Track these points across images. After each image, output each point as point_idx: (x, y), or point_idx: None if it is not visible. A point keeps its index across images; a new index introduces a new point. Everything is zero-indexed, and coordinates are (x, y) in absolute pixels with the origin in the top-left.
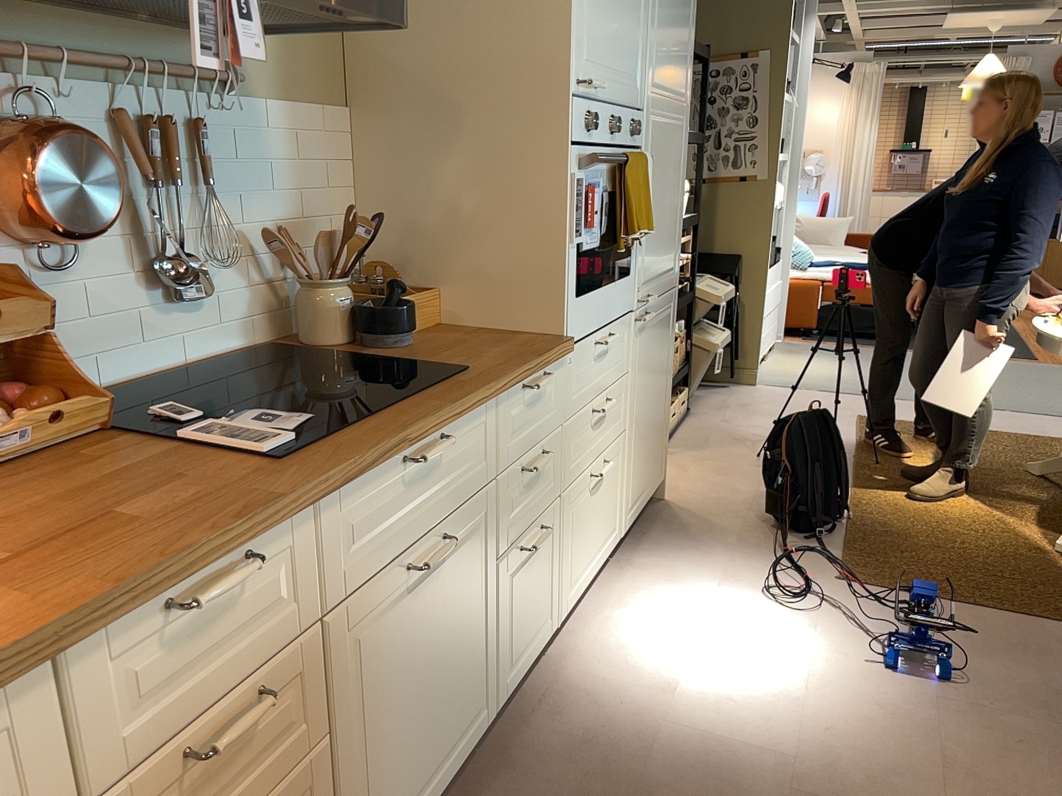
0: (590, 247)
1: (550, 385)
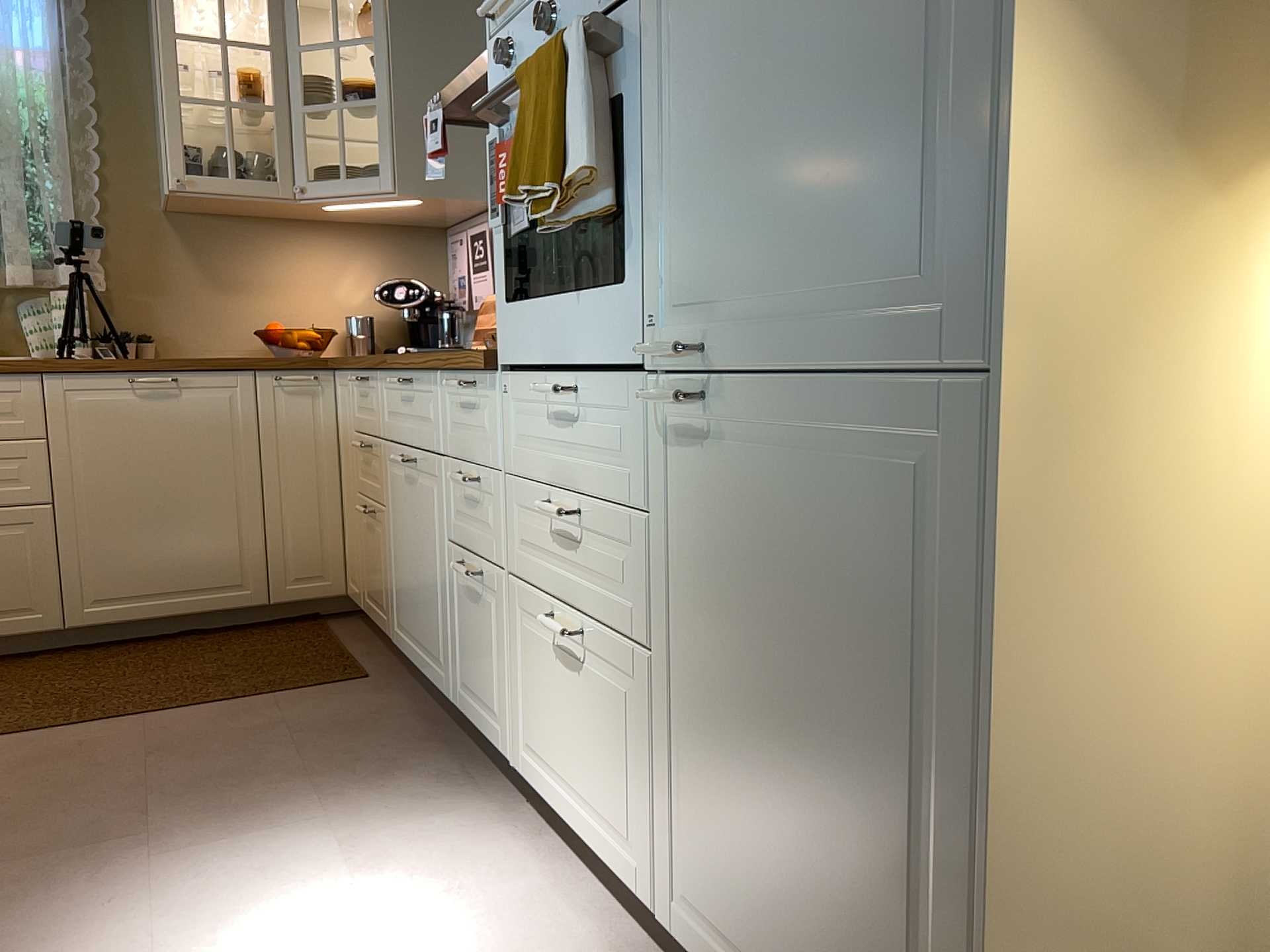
0: (521, 228)
1: (485, 406)
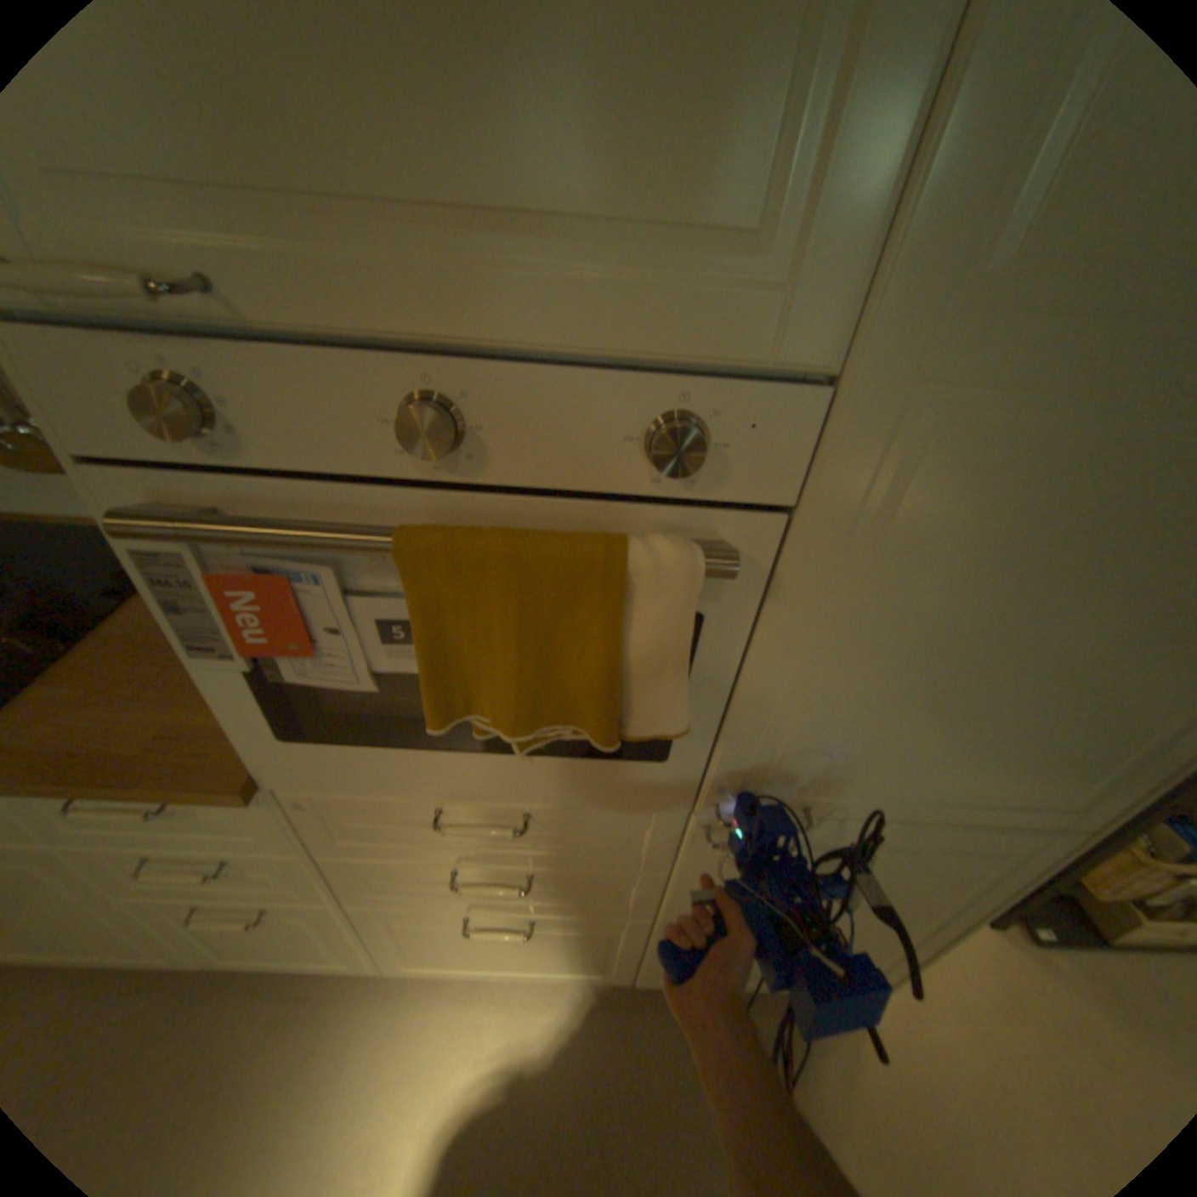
0: (323, 683)
1: (212, 814)
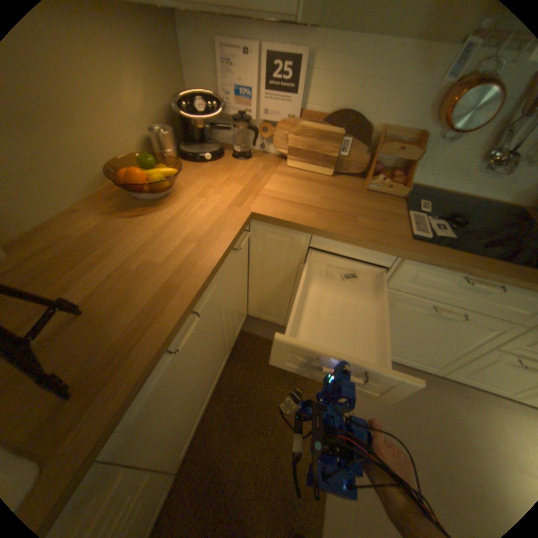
0: None
1: None
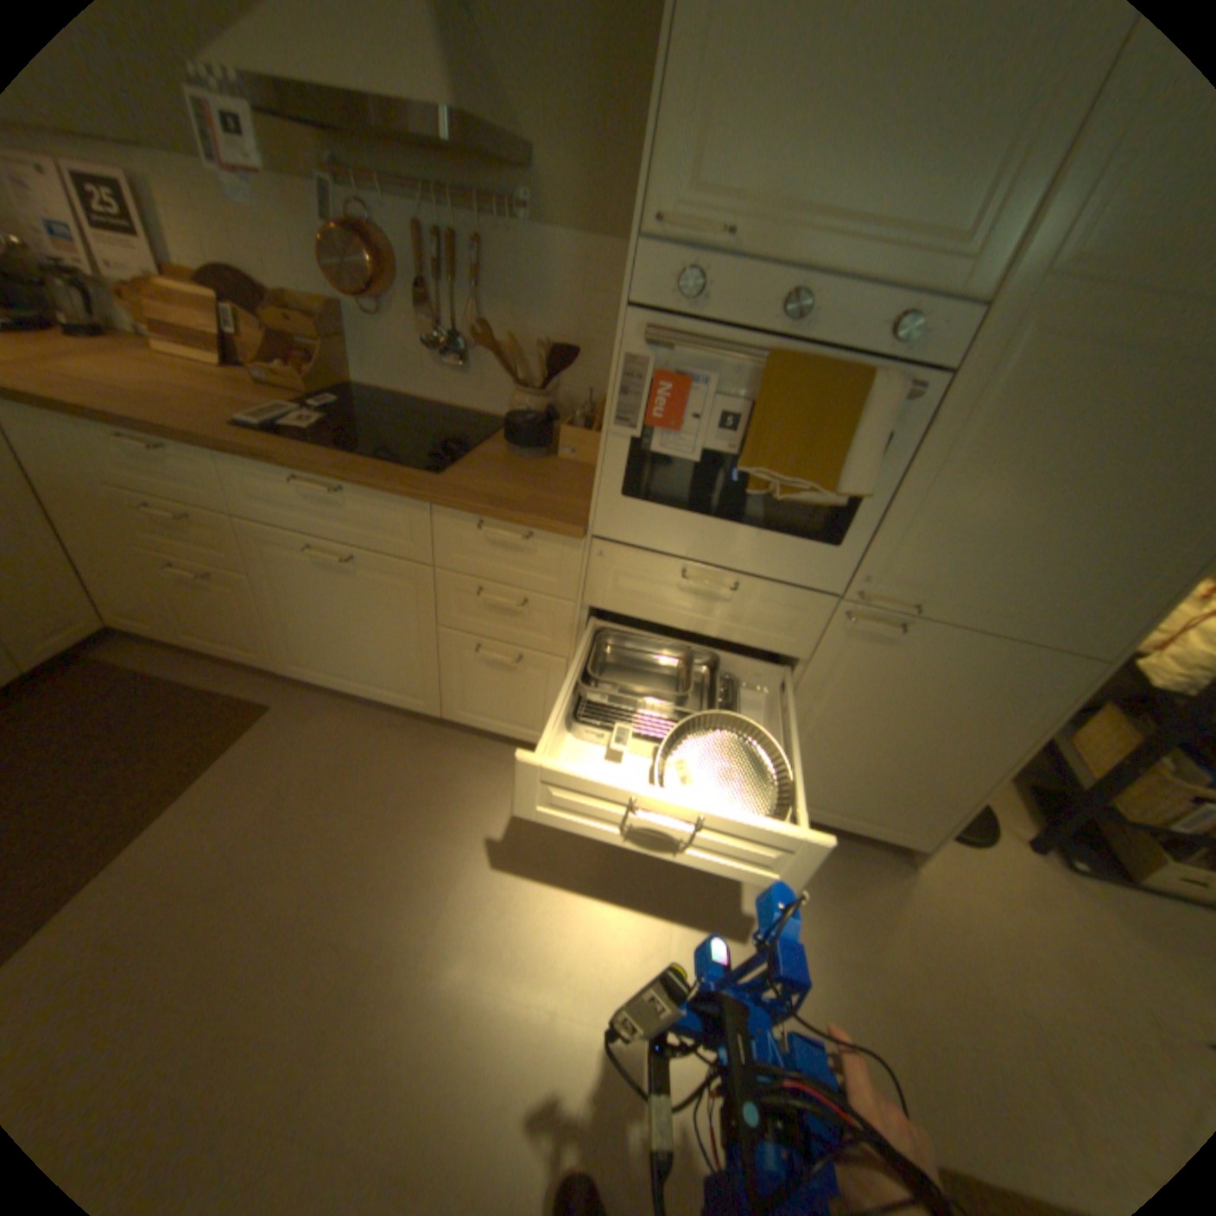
0: (670, 453)
1: (546, 553)
